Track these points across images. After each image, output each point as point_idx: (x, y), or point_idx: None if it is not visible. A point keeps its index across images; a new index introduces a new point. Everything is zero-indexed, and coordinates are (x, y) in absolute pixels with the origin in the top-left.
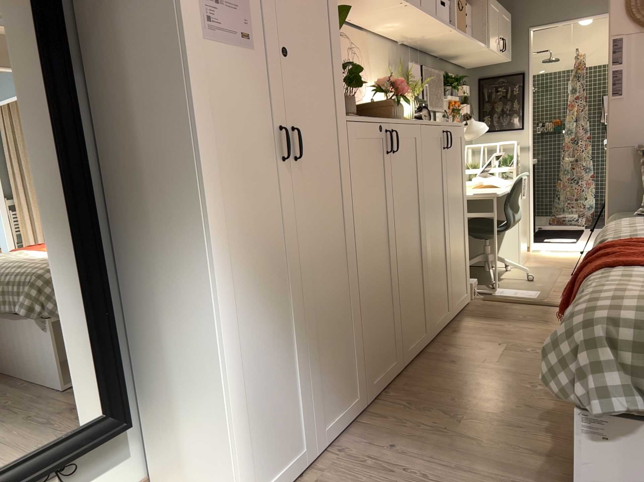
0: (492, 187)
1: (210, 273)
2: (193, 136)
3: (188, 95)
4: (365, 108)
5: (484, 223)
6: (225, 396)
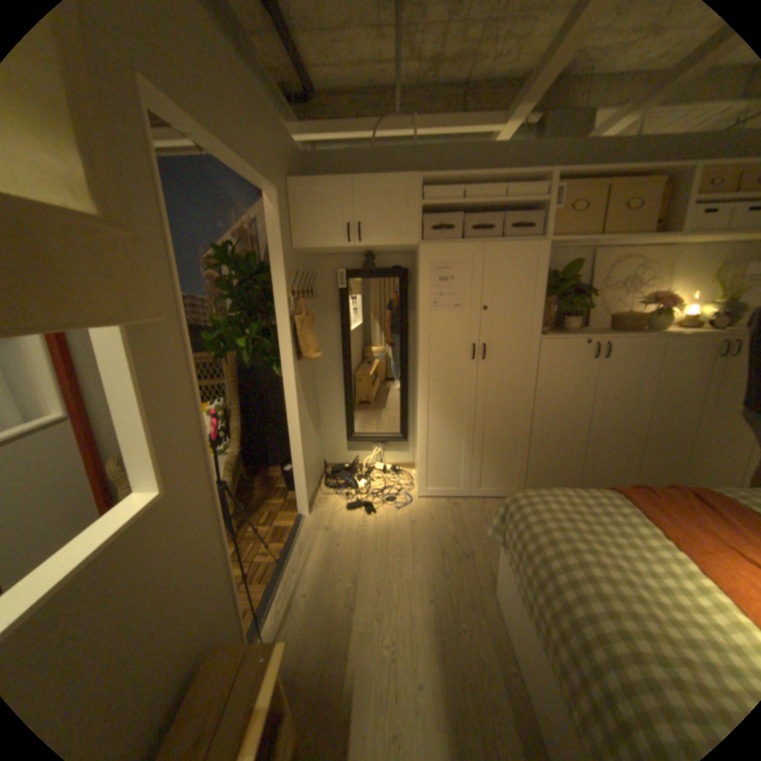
0: None
1: (419, 400)
2: (419, 350)
3: (419, 335)
4: (615, 320)
5: None
6: (419, 445)
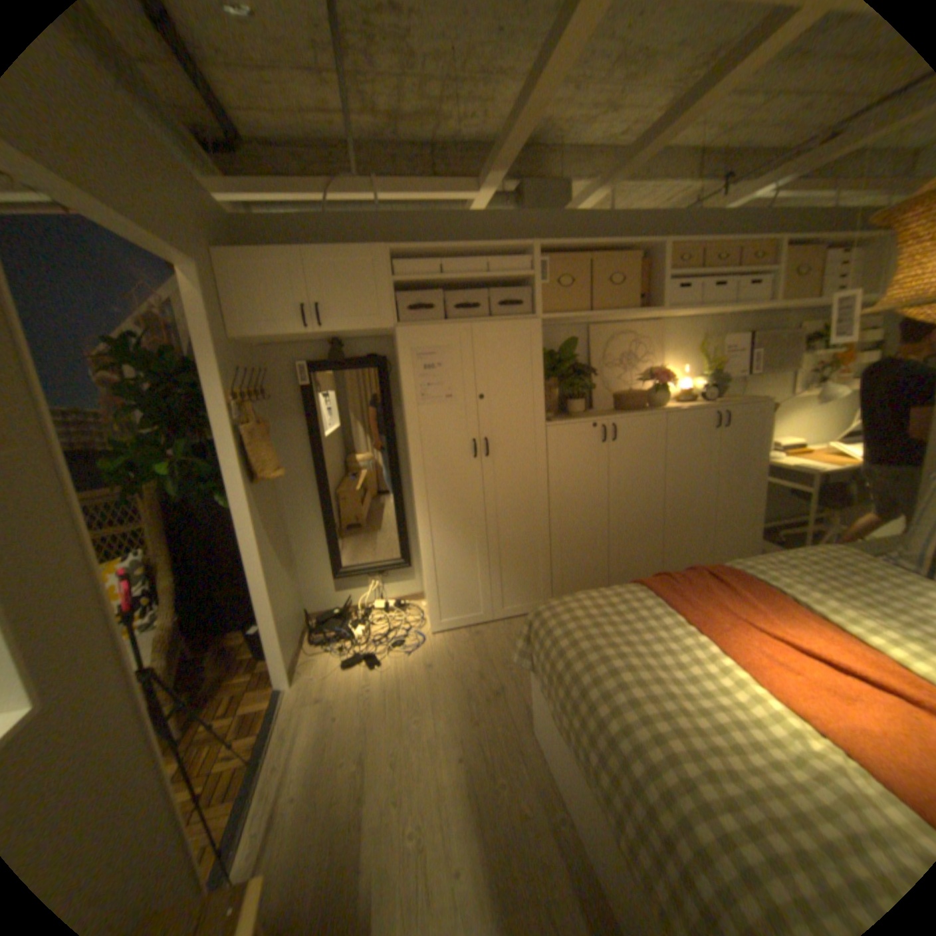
0: (849, 458)
1: (418, 513)
2: (411, 453)
3: (409, 435)
4: (617, 399)
5: (834, 494)
6: (425, 569)
